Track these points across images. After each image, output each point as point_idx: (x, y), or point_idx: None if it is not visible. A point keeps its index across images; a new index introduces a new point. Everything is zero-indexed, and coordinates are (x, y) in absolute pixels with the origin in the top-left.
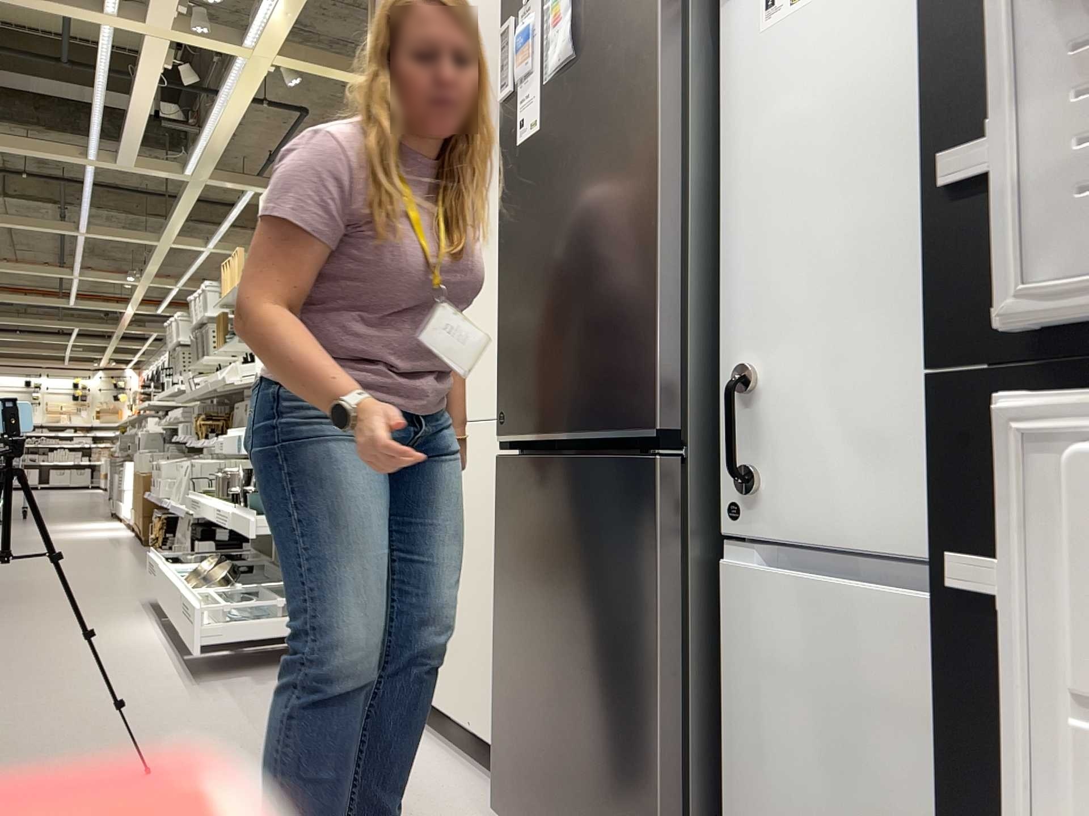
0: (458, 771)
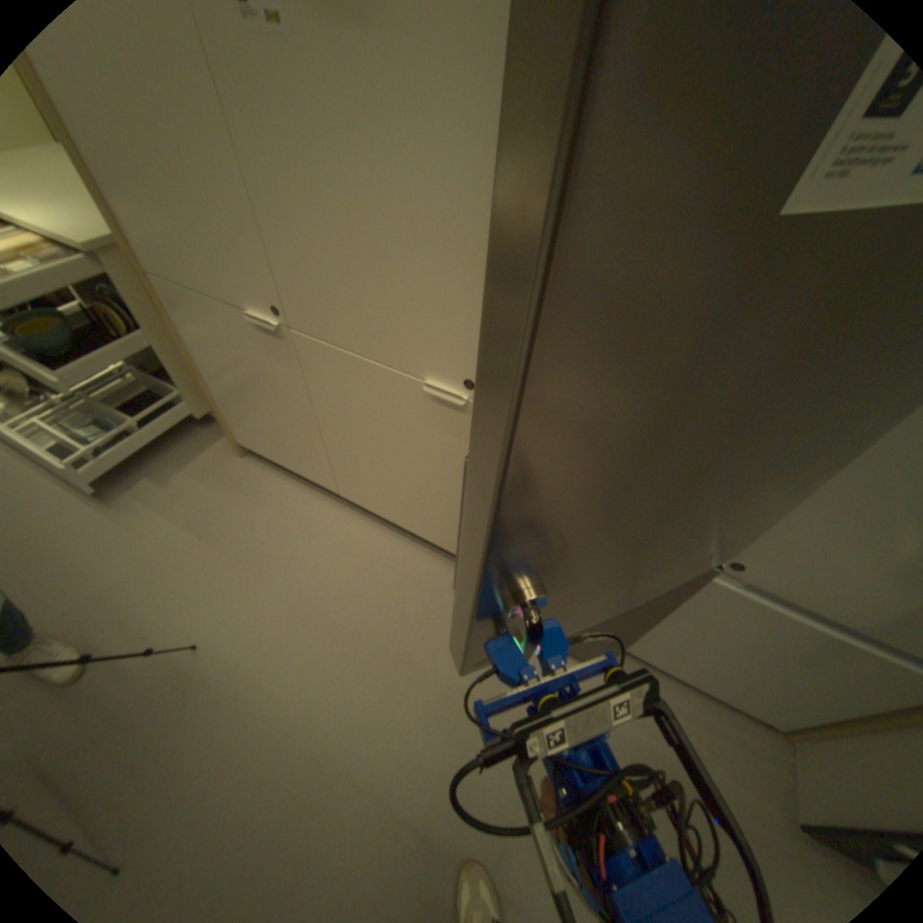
0: (392, 541)
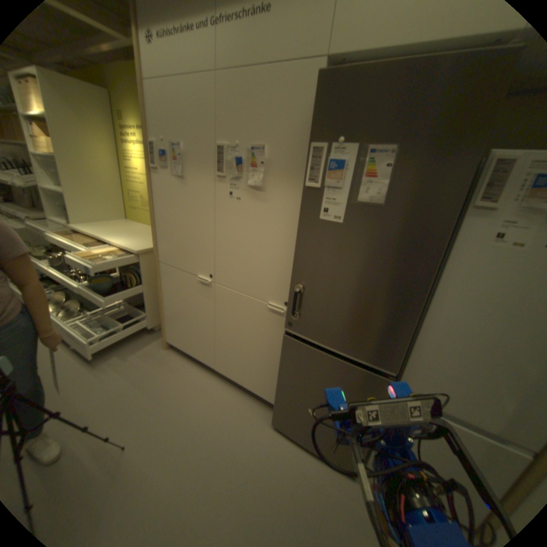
0: (238, 397)
